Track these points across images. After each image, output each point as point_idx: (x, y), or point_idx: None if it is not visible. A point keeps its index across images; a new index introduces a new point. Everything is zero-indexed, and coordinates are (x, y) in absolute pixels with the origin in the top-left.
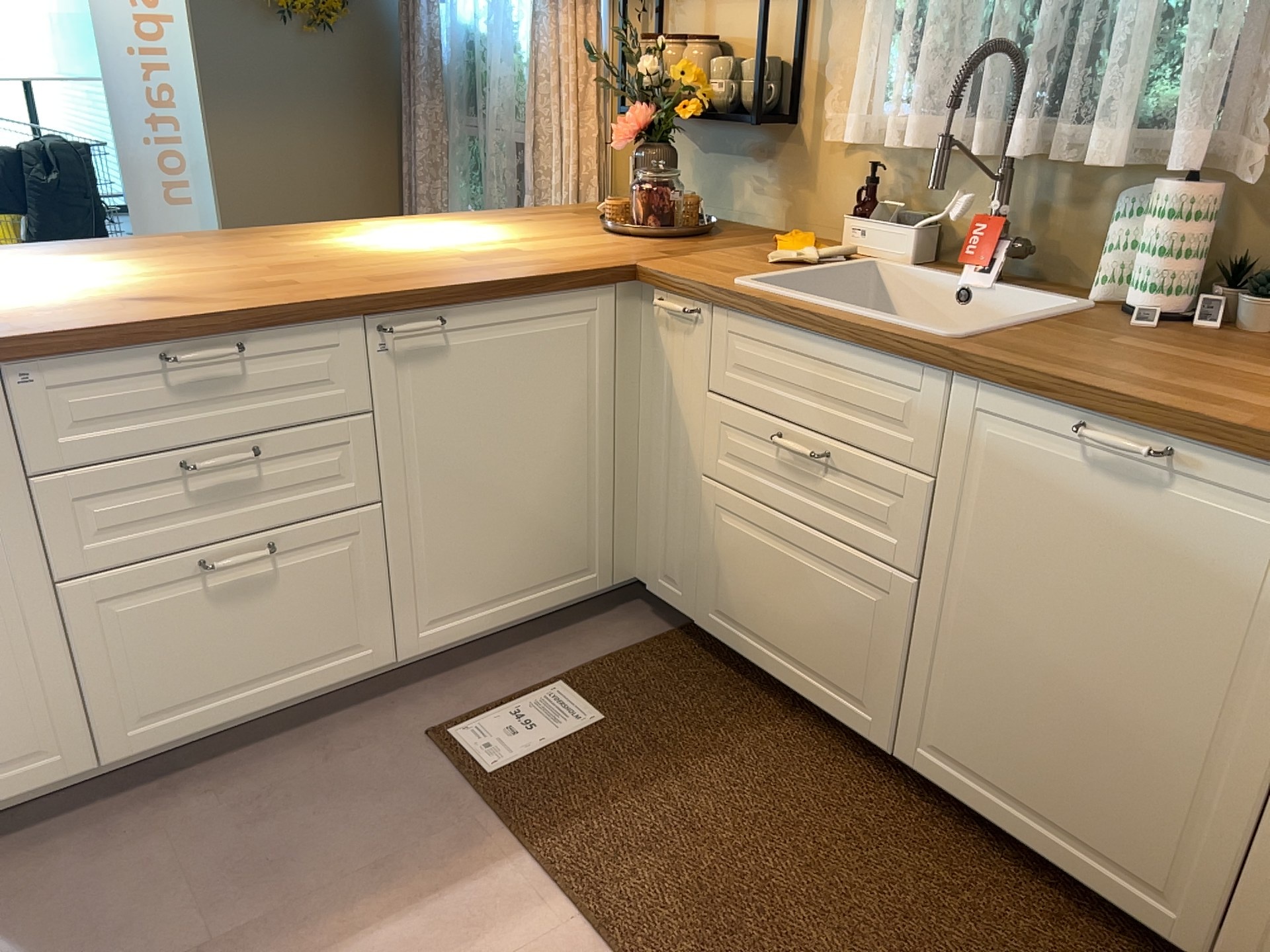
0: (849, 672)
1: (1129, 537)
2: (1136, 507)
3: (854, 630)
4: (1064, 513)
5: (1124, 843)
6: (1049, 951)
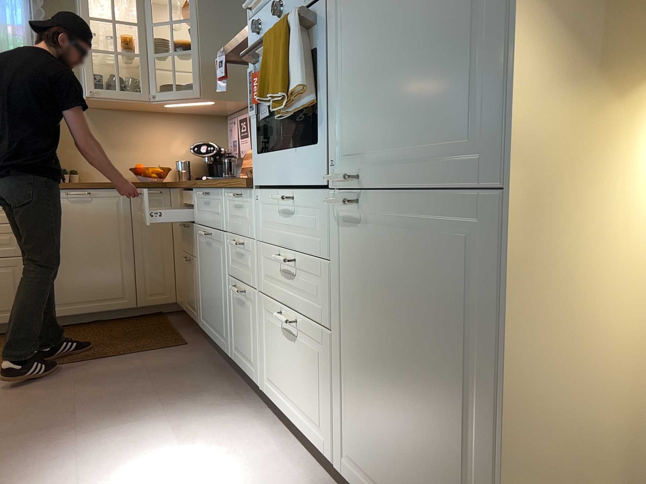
0: (6, 302)
1: (86, 215)
2: (85, 207)
3: (5, 286)
4: (68, 216)
5: (110, 291)
6: (107, 327)
